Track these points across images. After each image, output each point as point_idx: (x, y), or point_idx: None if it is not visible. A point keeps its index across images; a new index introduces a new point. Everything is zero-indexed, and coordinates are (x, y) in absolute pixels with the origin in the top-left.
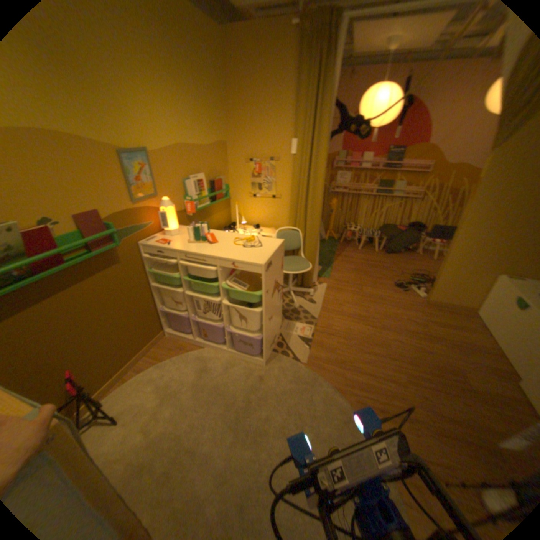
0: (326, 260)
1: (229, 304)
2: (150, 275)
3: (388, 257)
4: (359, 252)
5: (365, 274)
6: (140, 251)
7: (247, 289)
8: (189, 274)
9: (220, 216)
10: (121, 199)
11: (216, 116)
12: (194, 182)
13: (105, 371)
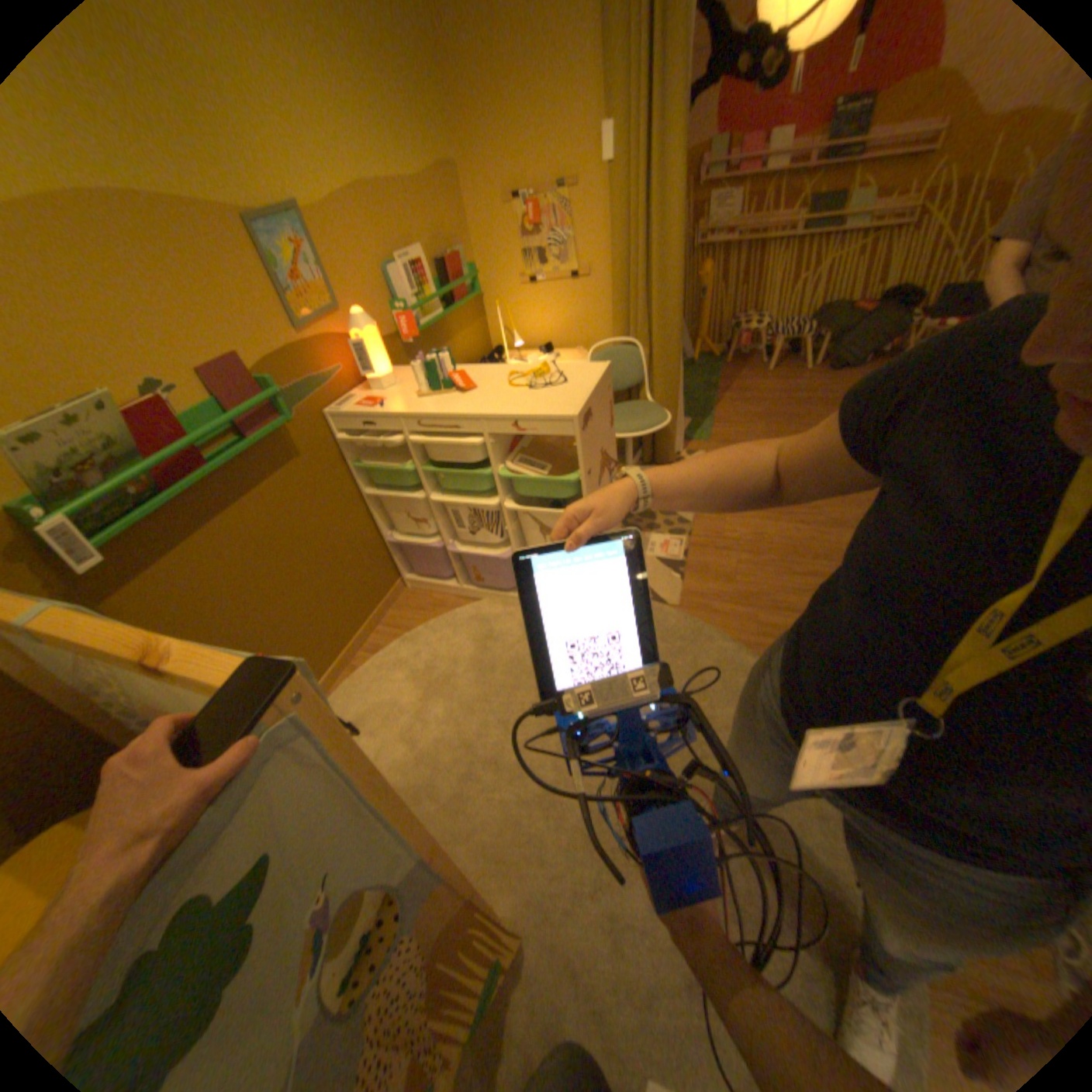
0: (699, 404)
1: (517, 509)
2: (358, 473)
3: (837, 378)
4: (770, 377)
5: (786, 421)
6: (331, 428)
7: (548, 473)
8: (431, 461)
9: (468, 339)
10: (272, 322)
11: (424, 97)
12: (405, 267)
13: (318, 653)
